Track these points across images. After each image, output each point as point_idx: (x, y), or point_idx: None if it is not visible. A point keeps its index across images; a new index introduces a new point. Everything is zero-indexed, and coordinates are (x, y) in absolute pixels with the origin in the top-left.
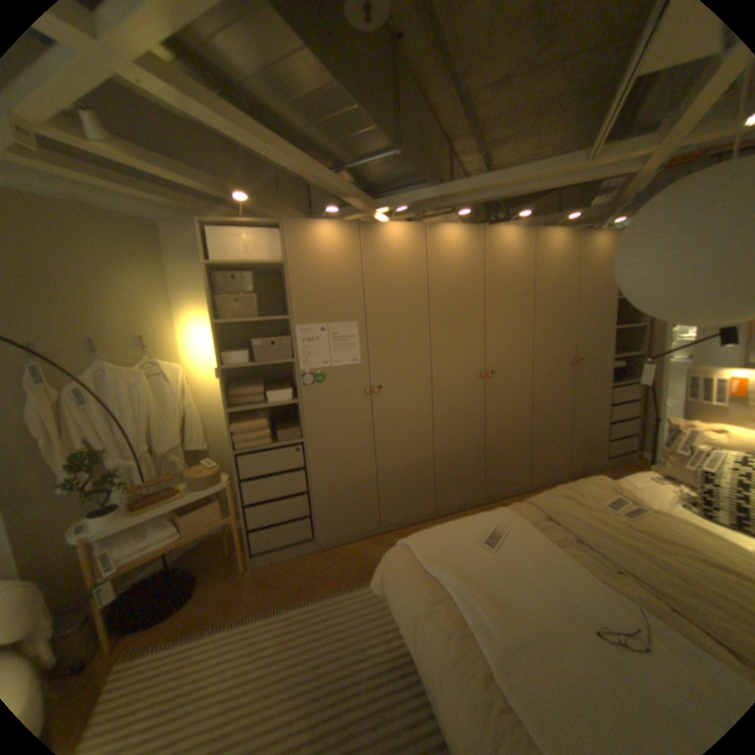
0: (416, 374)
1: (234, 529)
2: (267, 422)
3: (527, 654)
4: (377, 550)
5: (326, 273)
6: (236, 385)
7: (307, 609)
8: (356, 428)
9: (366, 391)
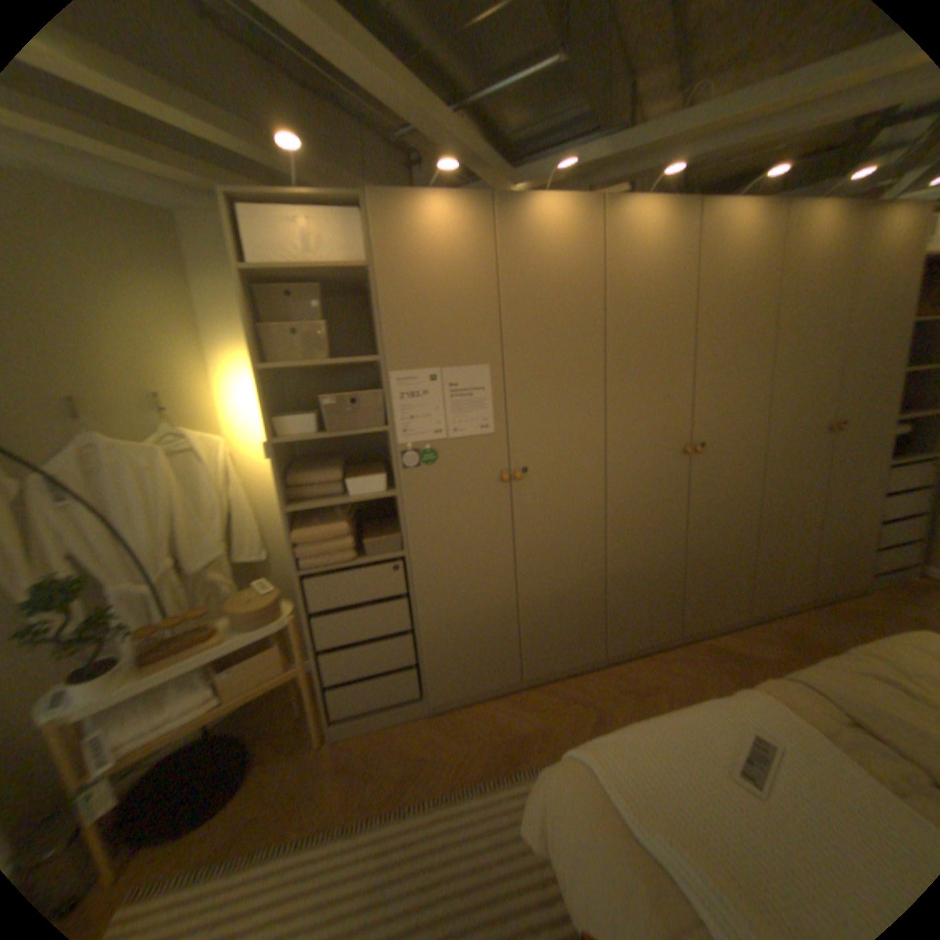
0: (581, 449)
1: (304, 682)
2: (349, 525)
3: None
4: (518, 717)
5: (438, 283)
6: (301, 467)
7: (414, 821)
8: (487, 534)
9: (503, 476)
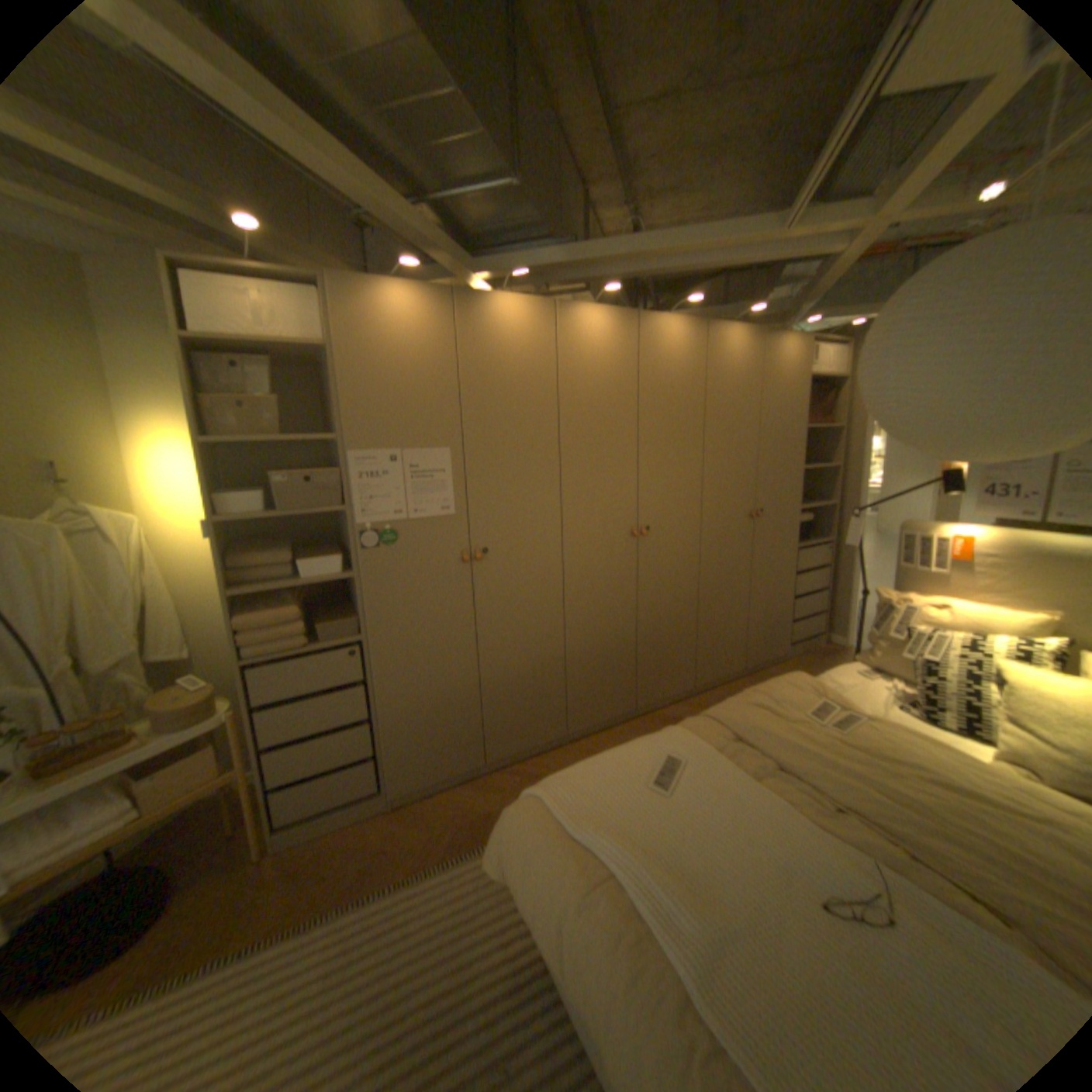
0: (539, 531)
1: (240, 789)
2: (298, 610)
3: (734, 955)
4: (480, 800)
5: (398, 367)
6: (241, 549)
7: (372, 908)
8: (448, 616)
9: (464, 557)
